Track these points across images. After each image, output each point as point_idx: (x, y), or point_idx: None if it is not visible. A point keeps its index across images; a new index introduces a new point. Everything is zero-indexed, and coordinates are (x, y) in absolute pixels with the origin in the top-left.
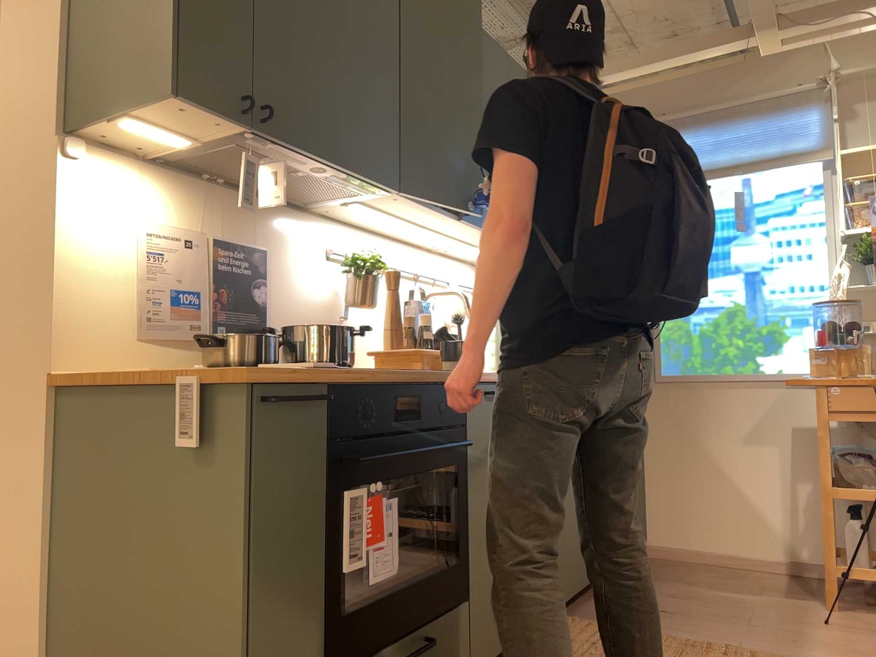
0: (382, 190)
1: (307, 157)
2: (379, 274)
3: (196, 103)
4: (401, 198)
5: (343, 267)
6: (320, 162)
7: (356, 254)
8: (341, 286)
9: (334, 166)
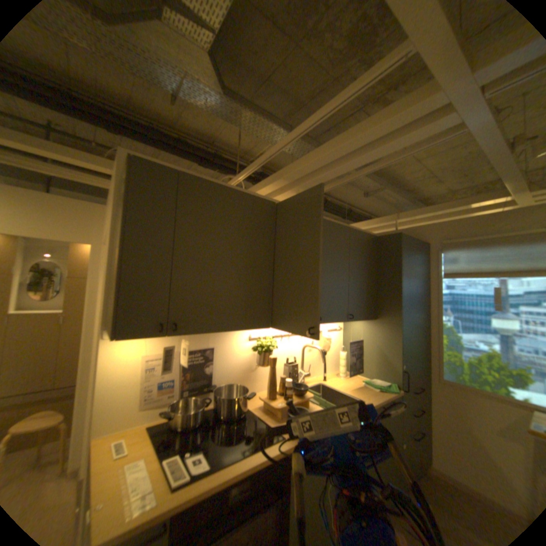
0: (262, 326)
1: (209, 332)
2: (274, 347)
3: (130, 337)
4: (274, 326)
5: (253, 348)
6: (217, 331)
7: (261, 340)
8: (256, 353)
9: (226, 331)
